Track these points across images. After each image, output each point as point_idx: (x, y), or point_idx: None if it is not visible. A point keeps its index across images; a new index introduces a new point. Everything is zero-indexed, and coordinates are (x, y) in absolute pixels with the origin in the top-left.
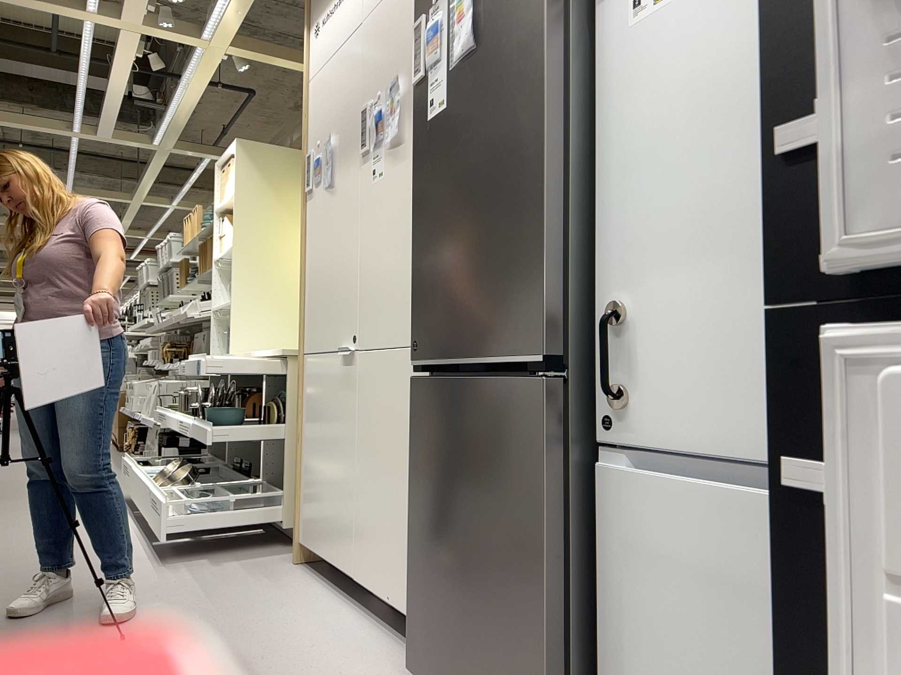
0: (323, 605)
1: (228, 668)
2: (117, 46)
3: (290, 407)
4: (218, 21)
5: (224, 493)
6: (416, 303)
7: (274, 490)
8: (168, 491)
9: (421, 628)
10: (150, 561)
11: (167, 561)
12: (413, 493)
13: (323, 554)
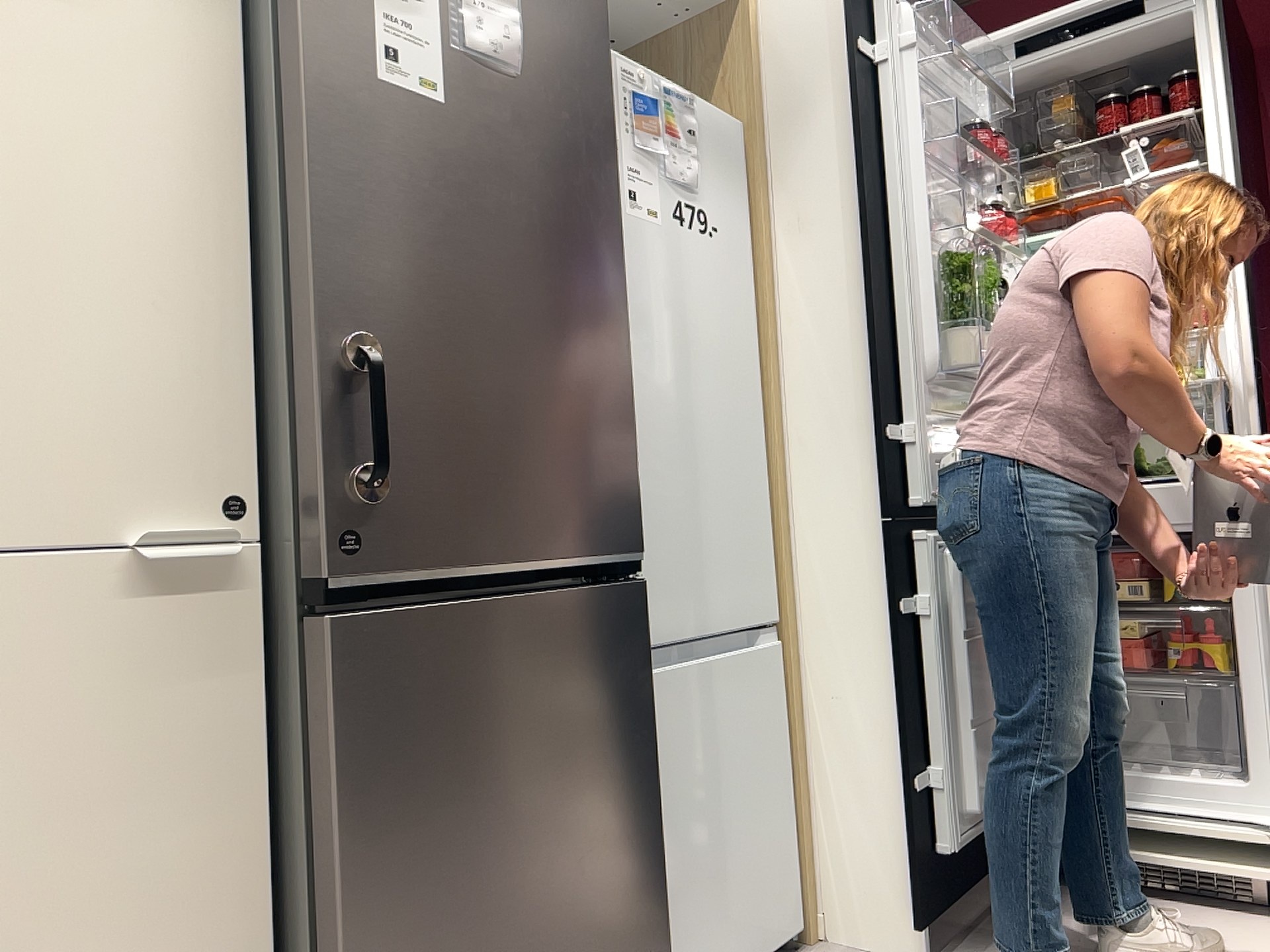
0: None
1: None
2: None
3: None
4: None
5: None
6: (338, 445)
7: None
8: None
9: None
10: None
11: None
12: (357, 880)
13: None
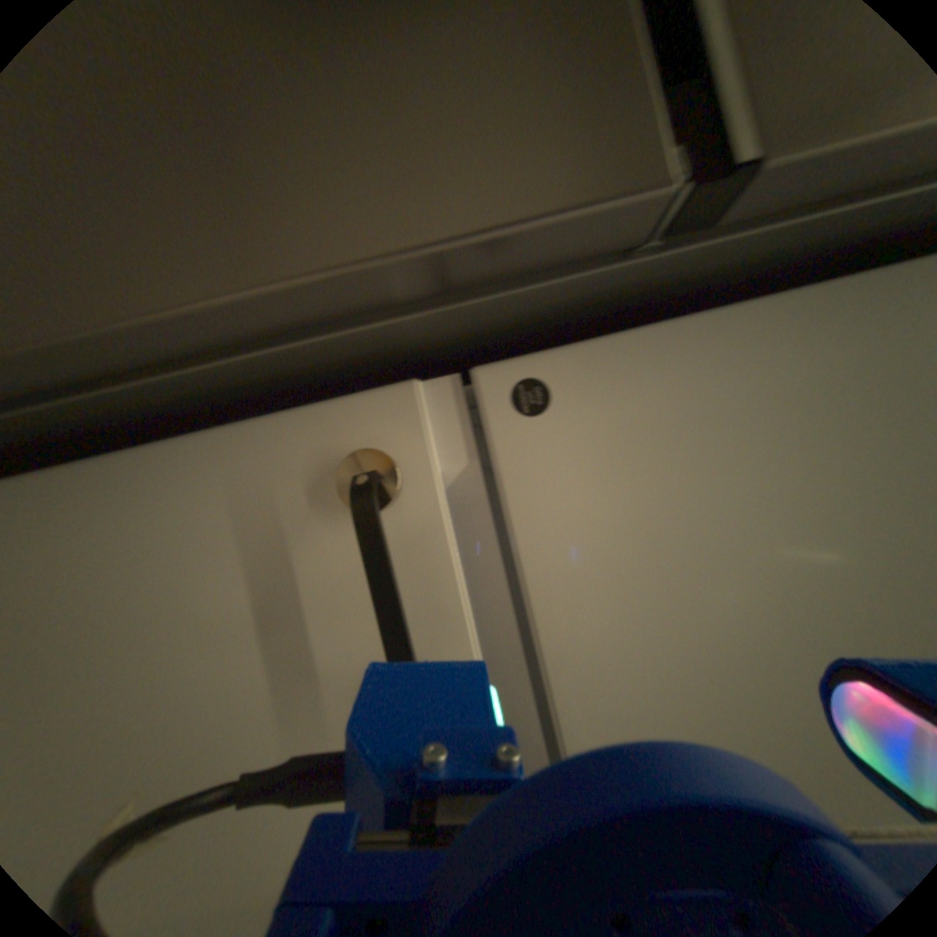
0: None
1: None
2: None
3: None
4: None
5: None
6: None
7: None
8: None
9: None
10: None
11: None
12: None
13: None
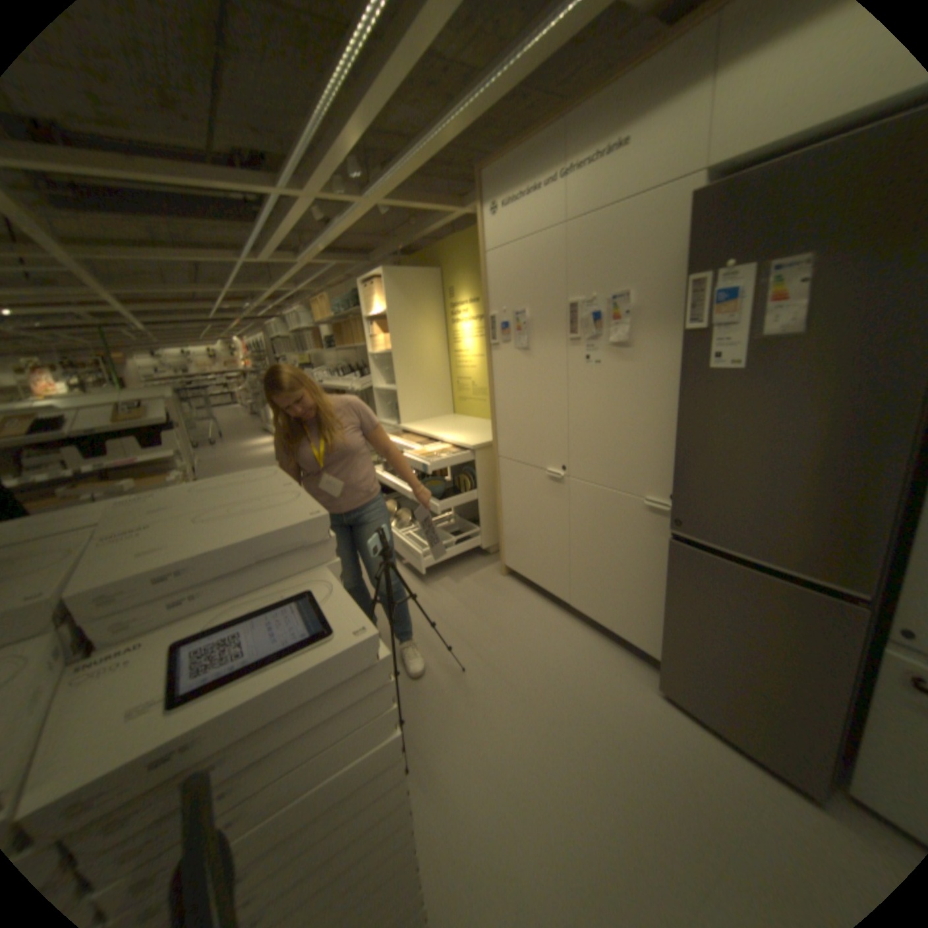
0: (551, 618)
1: (544, 690)
2: (288, 203)
3: (480, 480)
4: (380, 182)
5: (443, 533)
6: (680, 494)
7: (469, 524)
8: (407, 533)
9: (668, 670)
10: (415, 582)
11: (425, 580)
12: (672, 607)
13: (533, 580)
